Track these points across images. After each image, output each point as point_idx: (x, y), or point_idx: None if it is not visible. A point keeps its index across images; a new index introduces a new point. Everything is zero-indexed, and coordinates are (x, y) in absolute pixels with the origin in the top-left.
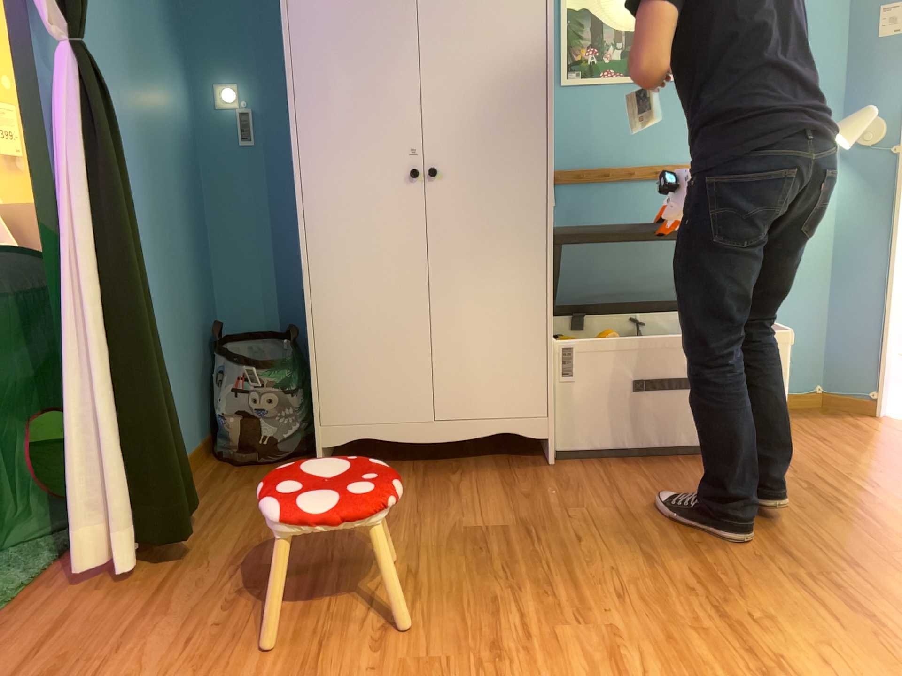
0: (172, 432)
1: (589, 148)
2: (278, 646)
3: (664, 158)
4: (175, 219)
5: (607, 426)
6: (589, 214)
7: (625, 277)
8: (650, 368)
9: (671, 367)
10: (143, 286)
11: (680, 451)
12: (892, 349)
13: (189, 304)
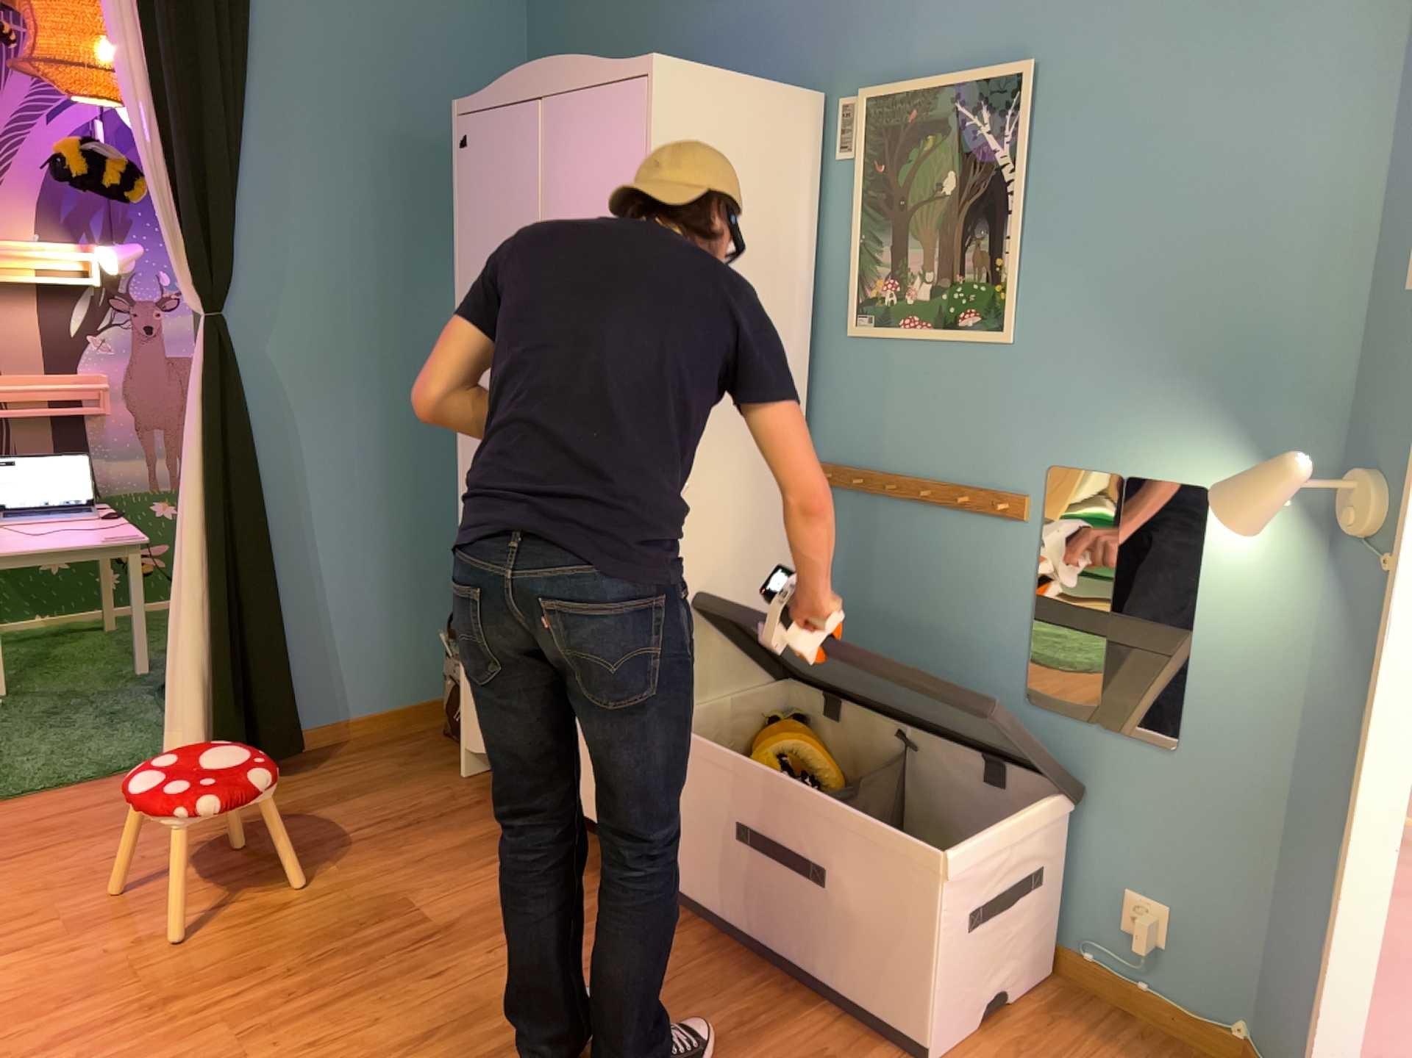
0: (265, 678)
1: (880, 437)
2: (119, 905)
3: (984, 475)
4: (433, 455)
5: (711, 878)
6: (872, 543)
7: (913, 661)
8: (762, 818)
9: (787, 830)
10: (262, 533)
11: (791, 973)
12: (1363, 1019)
13: (444, 547)
